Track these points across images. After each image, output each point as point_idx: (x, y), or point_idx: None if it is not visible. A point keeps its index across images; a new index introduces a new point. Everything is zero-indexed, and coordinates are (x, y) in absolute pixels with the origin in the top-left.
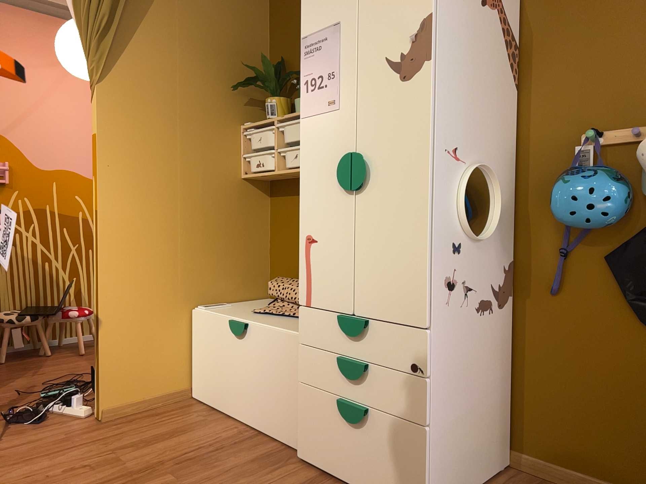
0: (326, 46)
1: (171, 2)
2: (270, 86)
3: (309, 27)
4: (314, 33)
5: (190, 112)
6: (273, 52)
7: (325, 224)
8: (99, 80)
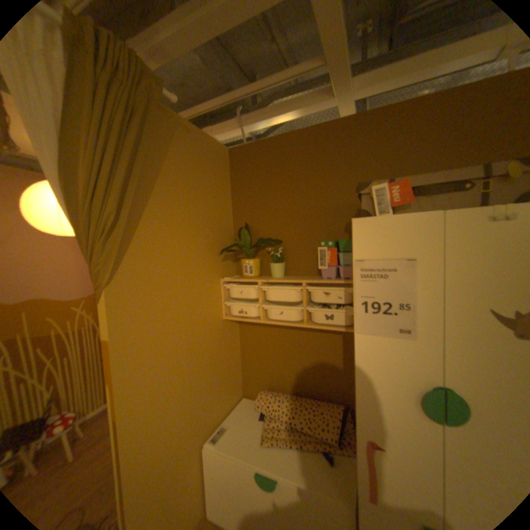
0: (397, 276)
1: (166, 185)
2: (246, 249)
3: (366, 251)
4: (375, 258)
5: (188, 282)
6: (236, 216)
7: (399, 440)
8: (106, 283)
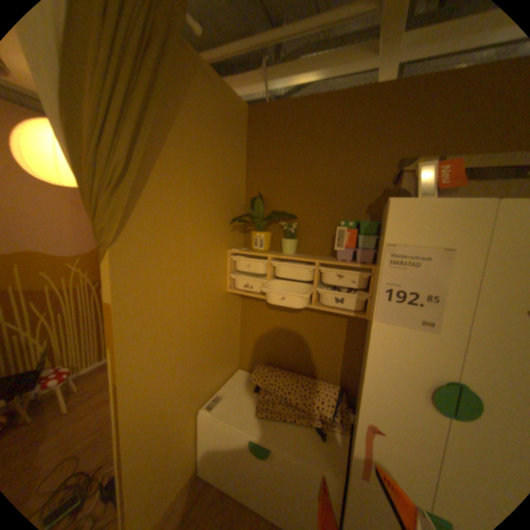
0: (430, 266)
1: (181, 138)
2: (258, 221)
3: (400, 235)
4: (409, 244)
5: (196, 250)
6: (250, 184)
7: (401, 428)
8: (112, 241)
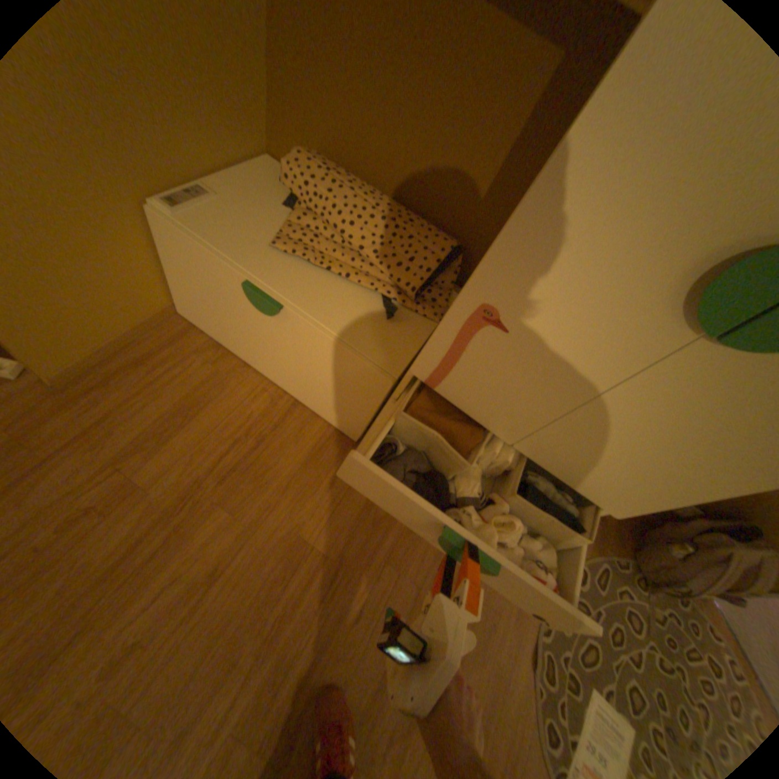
0: None
1: None
2: None
3: None
4: None
5: None
6: None
7: (556, 325)
8: None
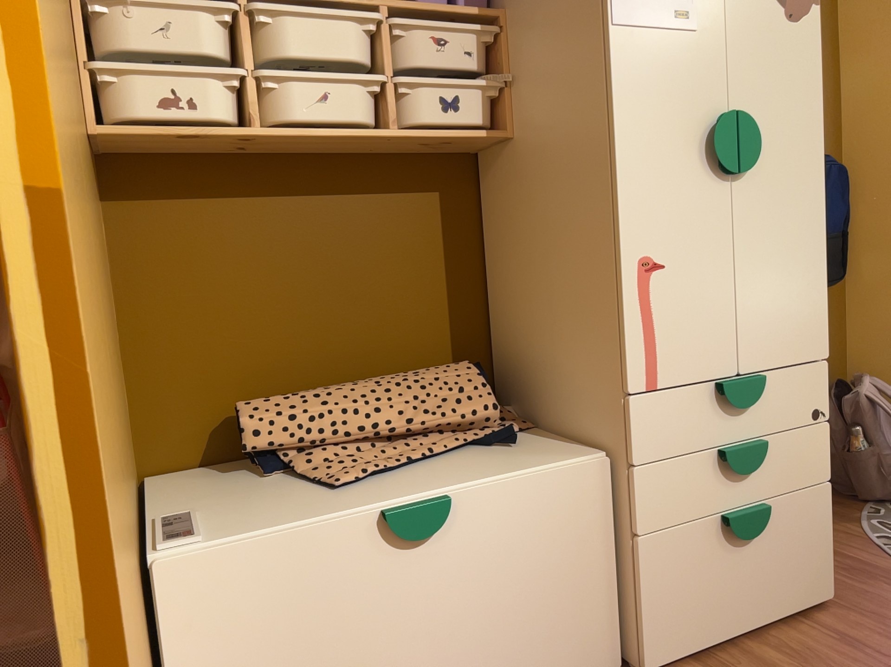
0: None
1: None
2: None
3: None
4: None
5: None
6: None
7: (682, 235)
8: None
